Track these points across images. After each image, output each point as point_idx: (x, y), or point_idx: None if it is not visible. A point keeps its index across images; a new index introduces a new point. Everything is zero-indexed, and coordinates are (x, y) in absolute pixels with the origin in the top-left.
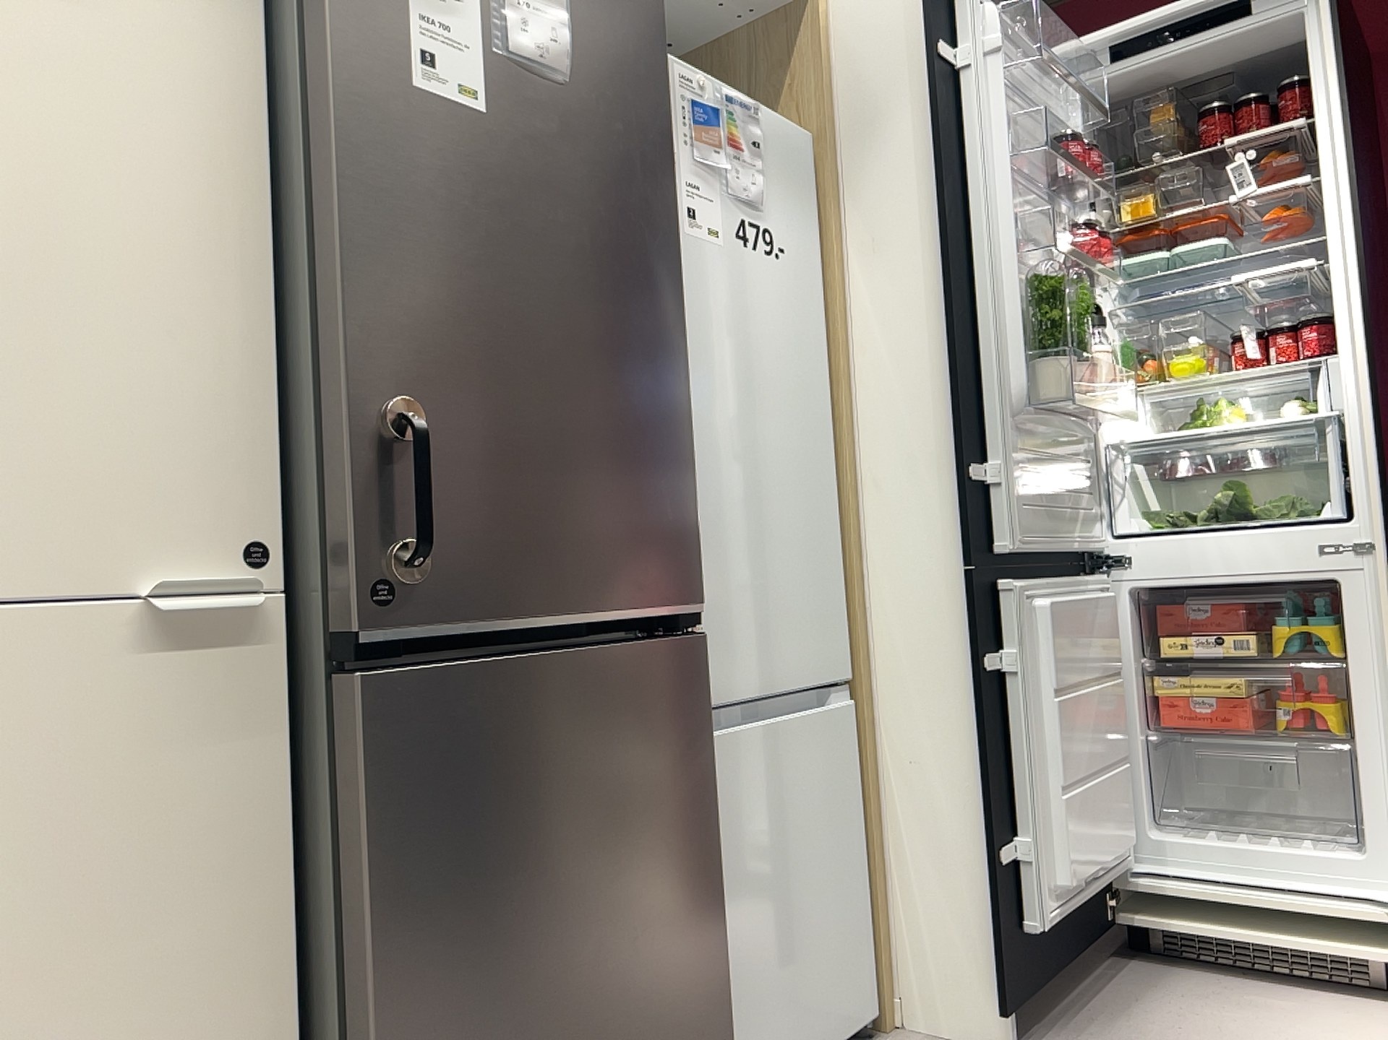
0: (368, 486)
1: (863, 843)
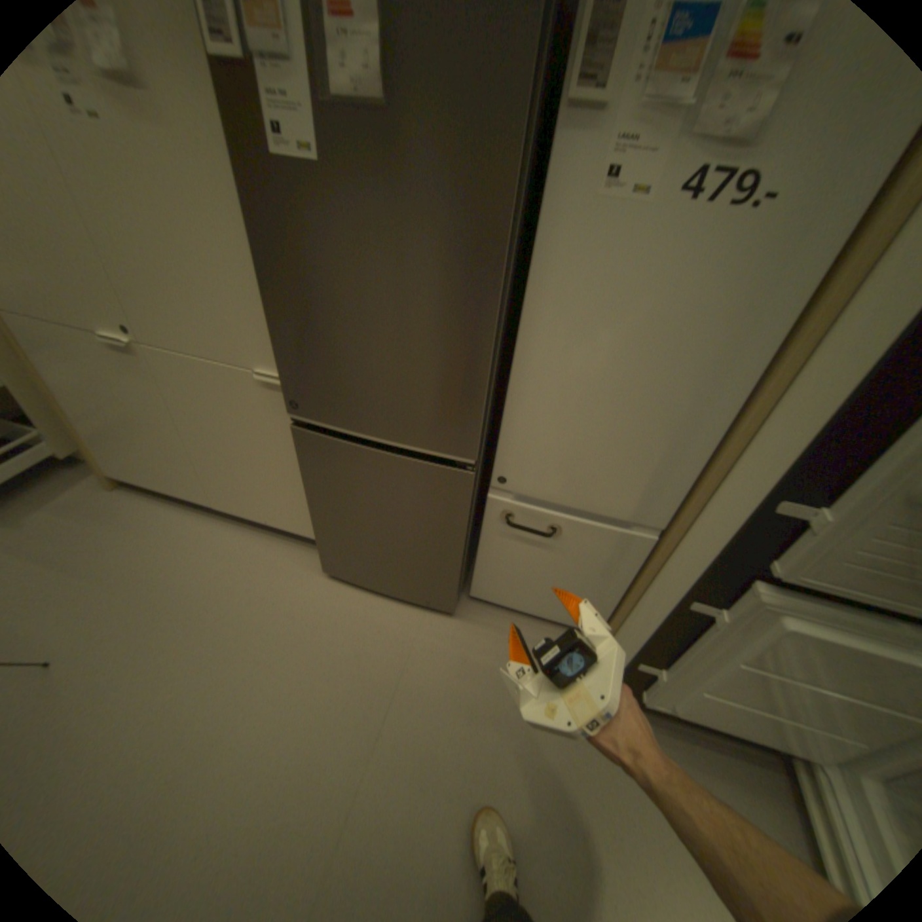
0: (287, 366)
1: (631, 586)
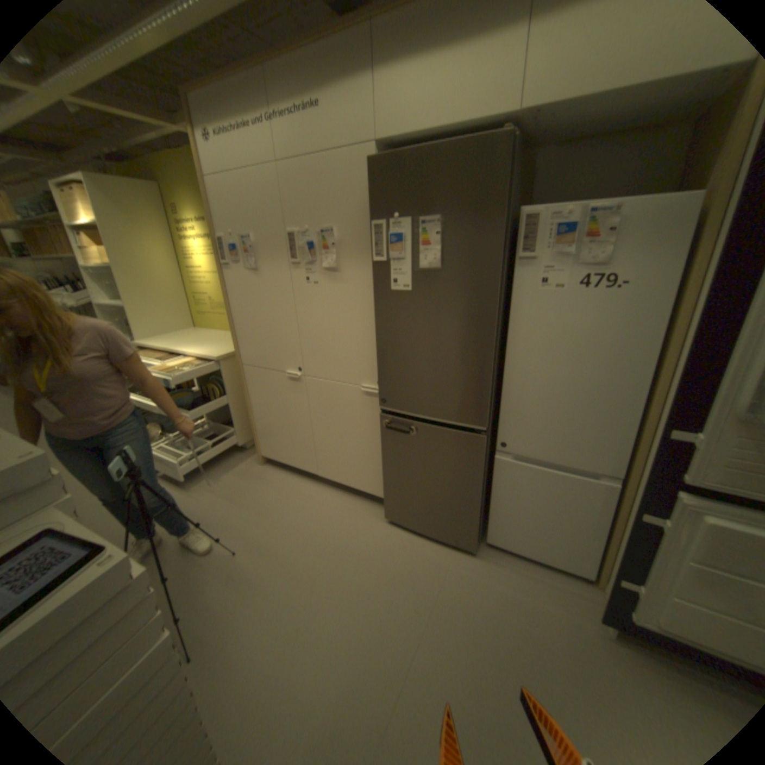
0: (383, 380)
1: (613, 533)
